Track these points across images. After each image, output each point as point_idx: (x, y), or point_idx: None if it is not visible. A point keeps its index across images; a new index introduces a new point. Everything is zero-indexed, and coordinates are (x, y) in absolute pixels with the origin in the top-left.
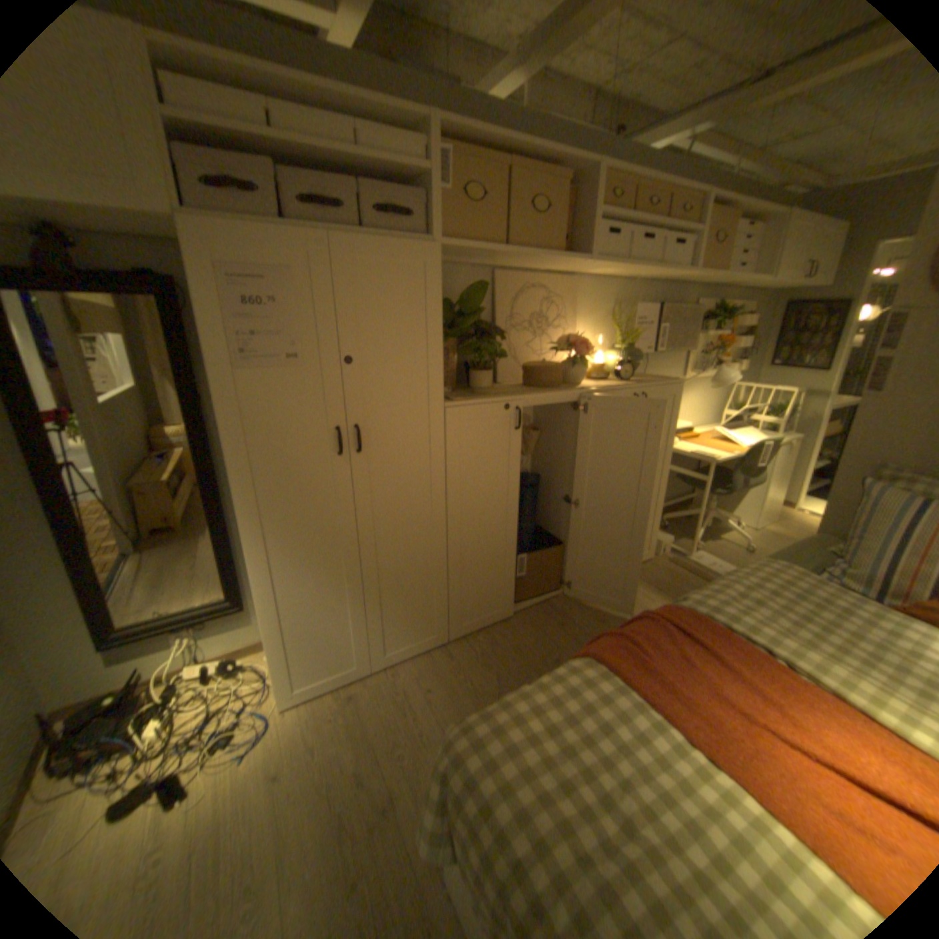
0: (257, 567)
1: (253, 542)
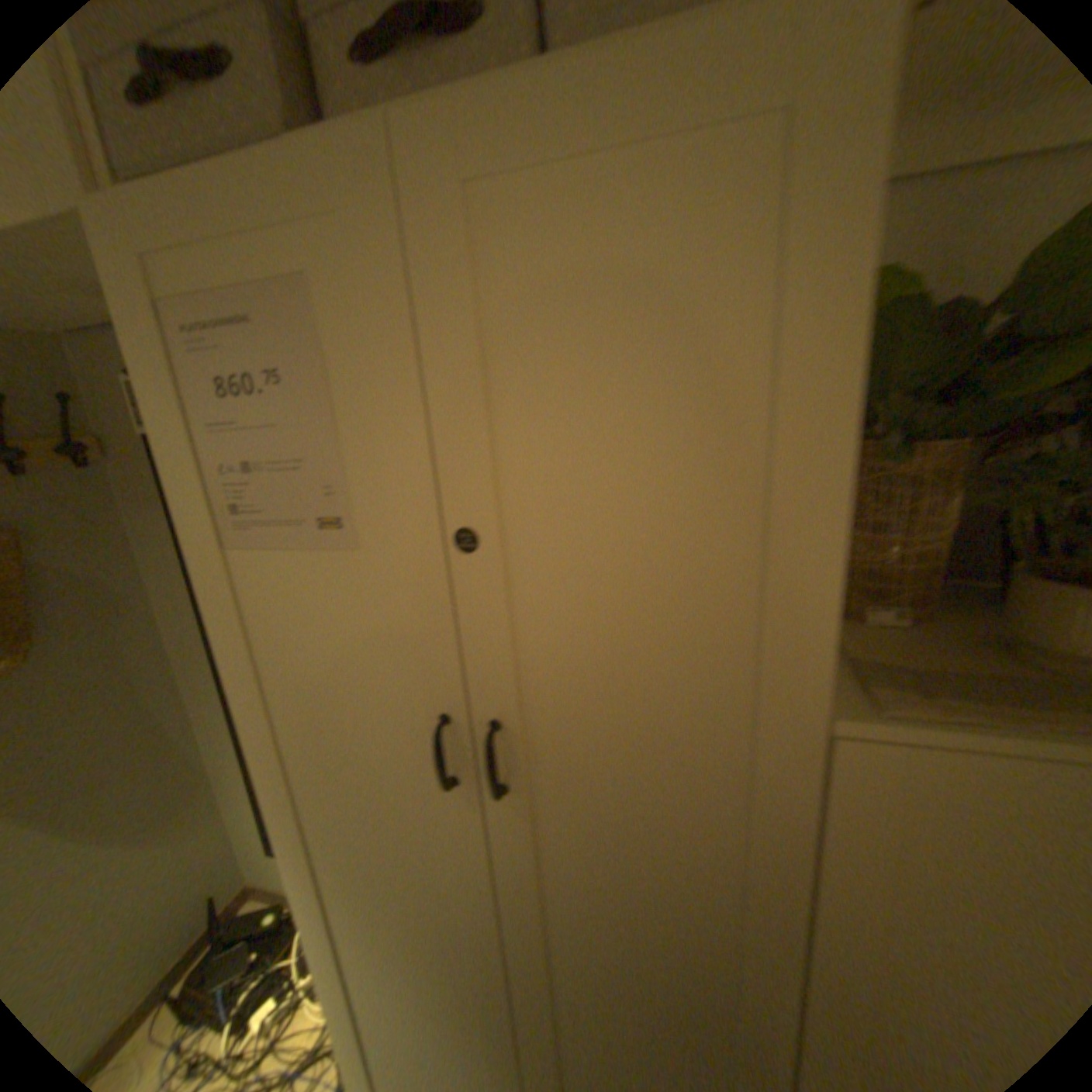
0: (307, 933)
1: (294, 889)
